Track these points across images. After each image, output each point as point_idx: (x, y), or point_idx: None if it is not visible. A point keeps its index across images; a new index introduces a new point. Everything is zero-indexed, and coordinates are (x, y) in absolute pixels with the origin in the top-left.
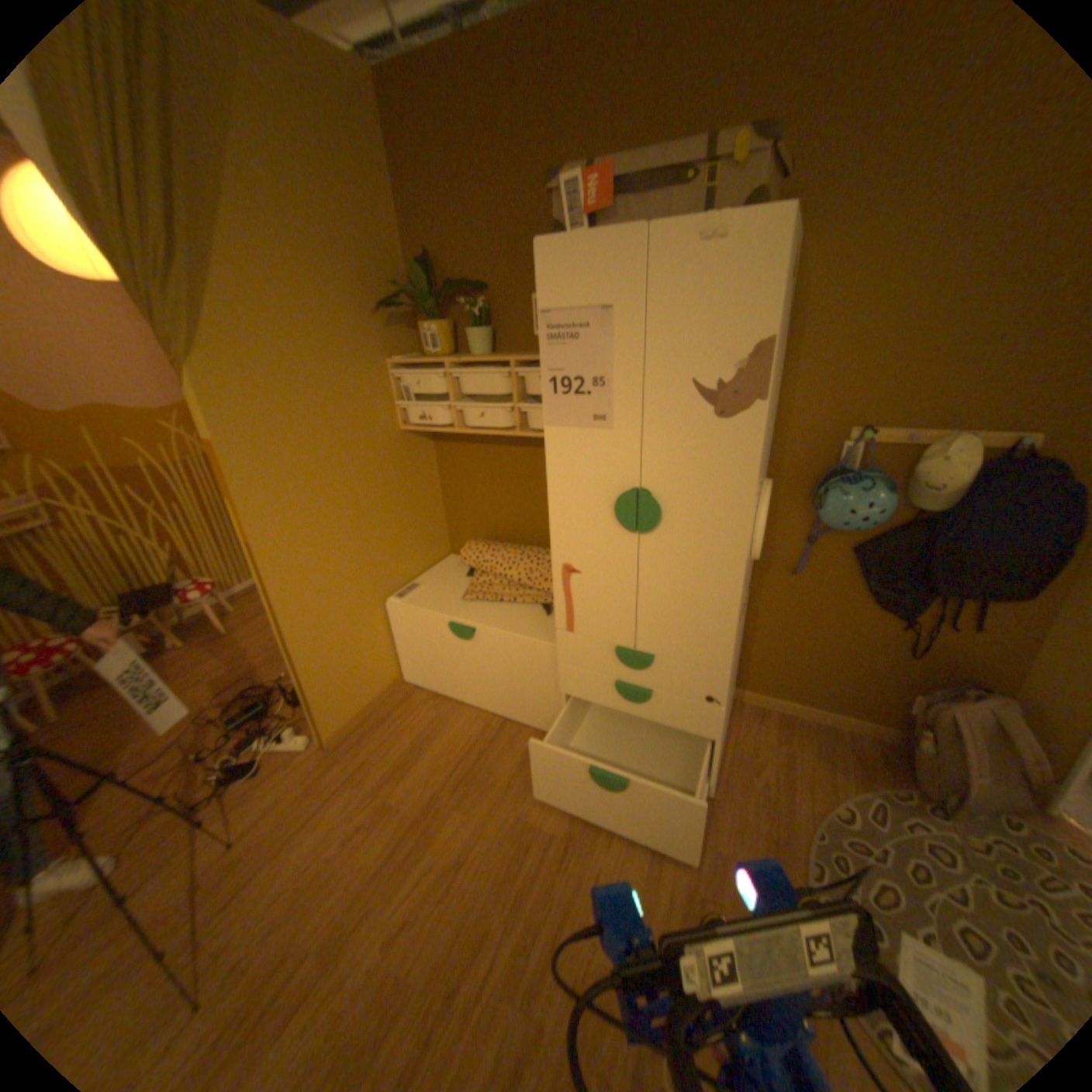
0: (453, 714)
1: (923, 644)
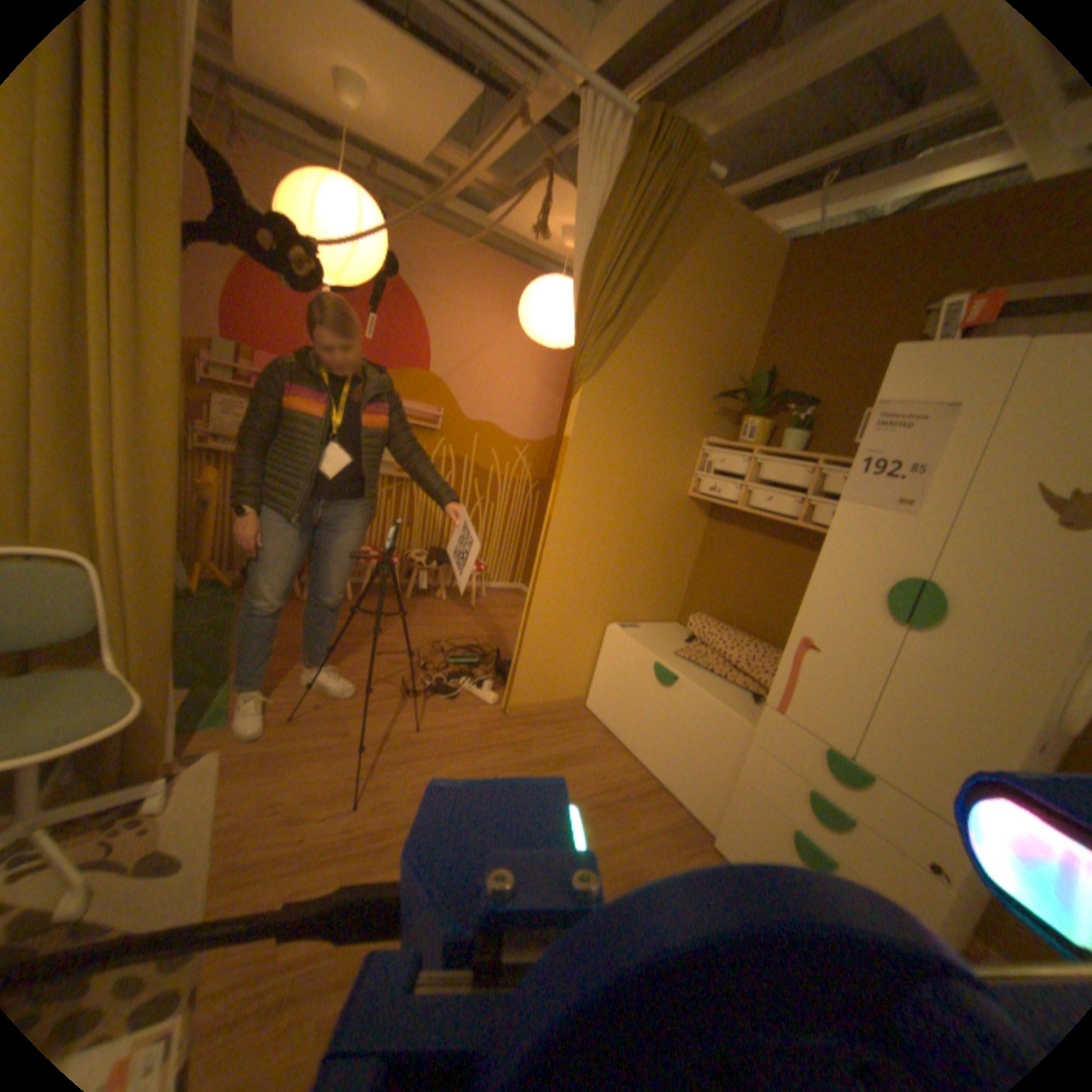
0: (616, 753)
1: None
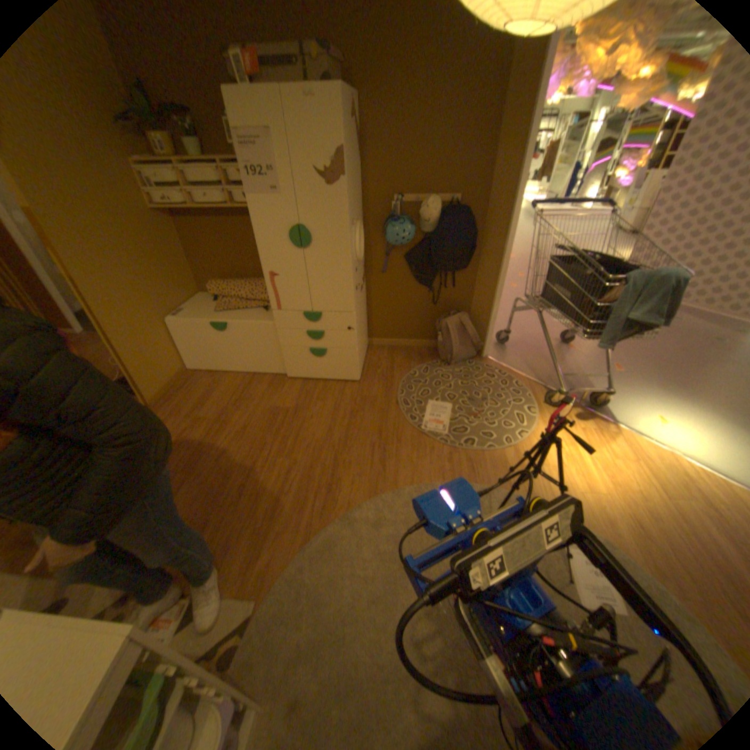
0: (222, 378)
1: (435, 298)
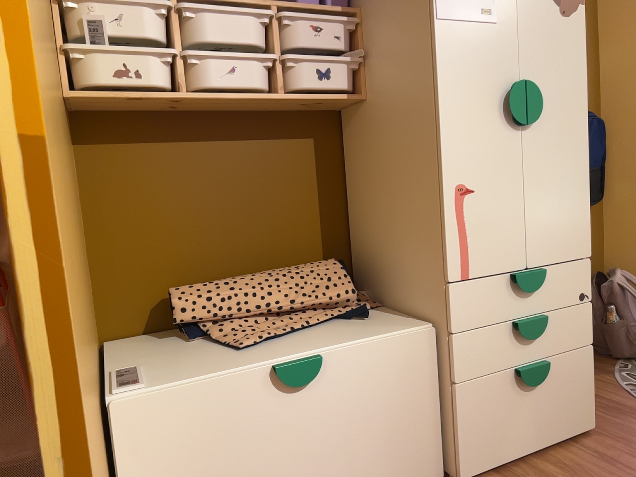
0: None
1: None
